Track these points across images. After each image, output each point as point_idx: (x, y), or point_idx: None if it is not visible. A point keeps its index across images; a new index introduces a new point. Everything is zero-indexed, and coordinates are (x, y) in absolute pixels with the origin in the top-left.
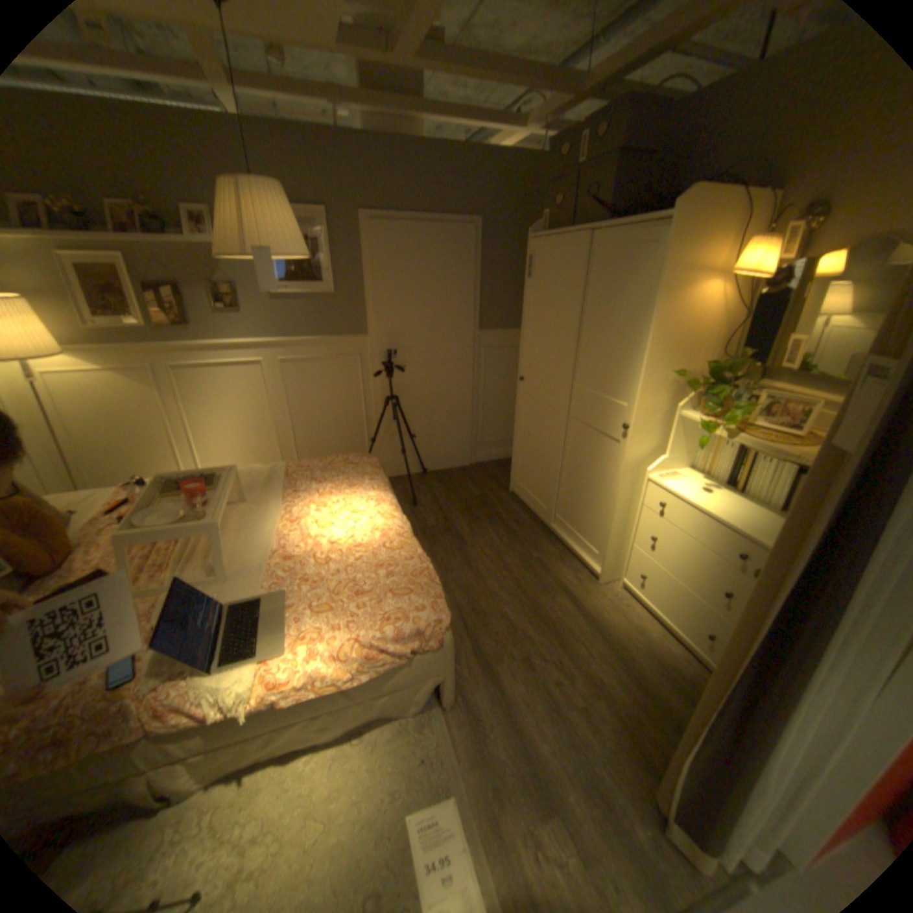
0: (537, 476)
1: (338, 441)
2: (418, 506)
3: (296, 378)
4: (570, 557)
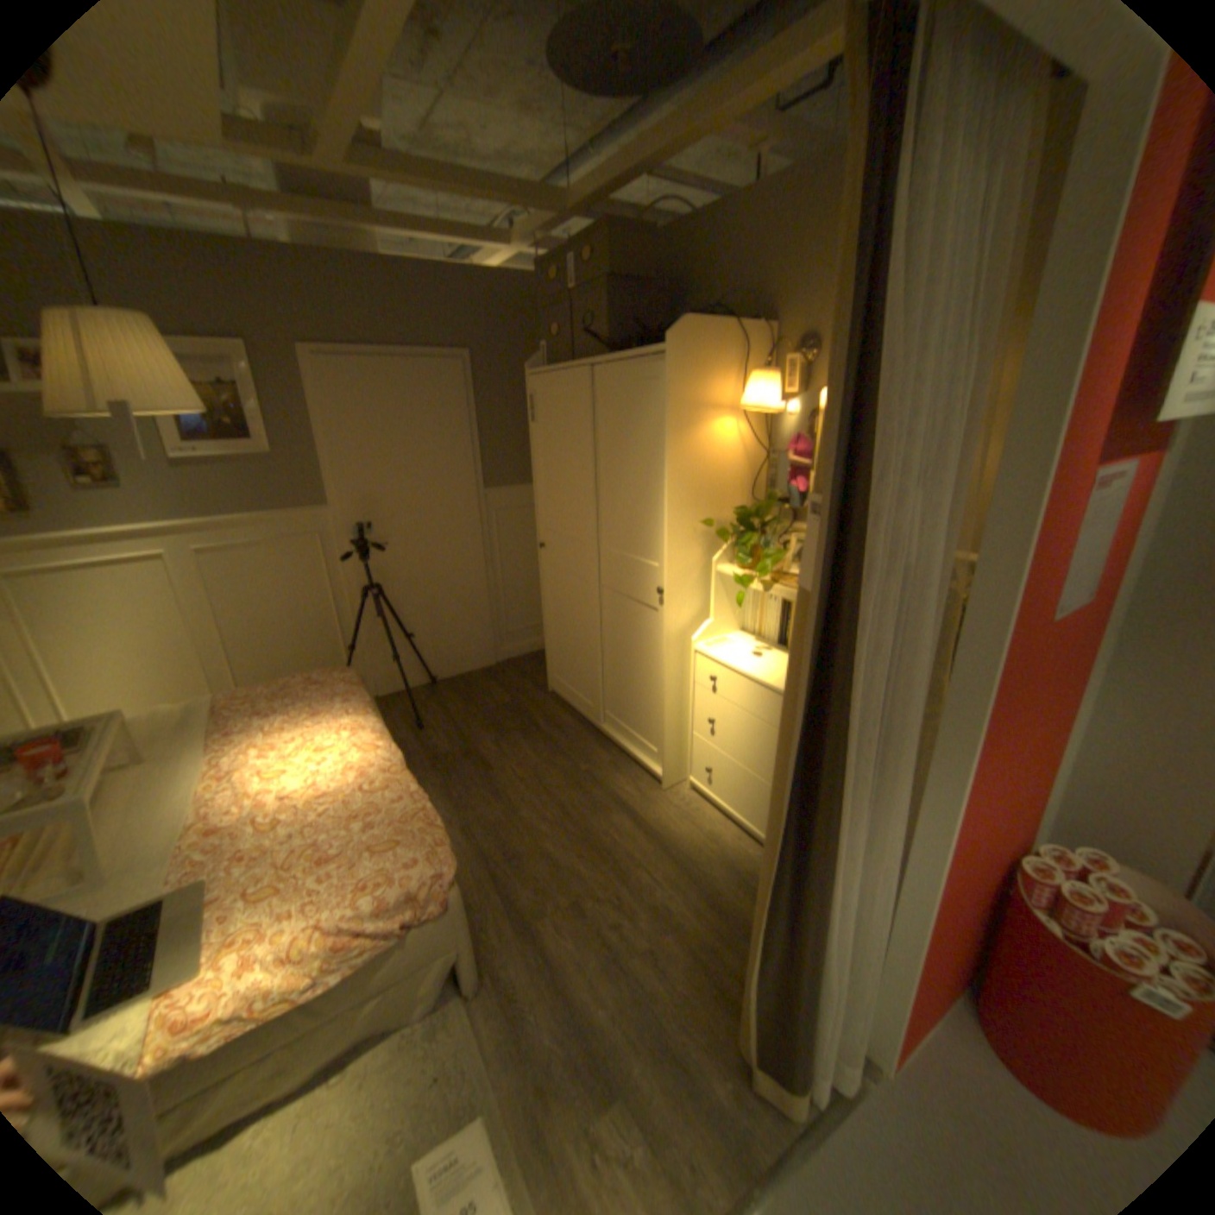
0: (577, 665)
1: (299, 654)
2: (426, 728)
3: (222, 572)
4: (627, 762)
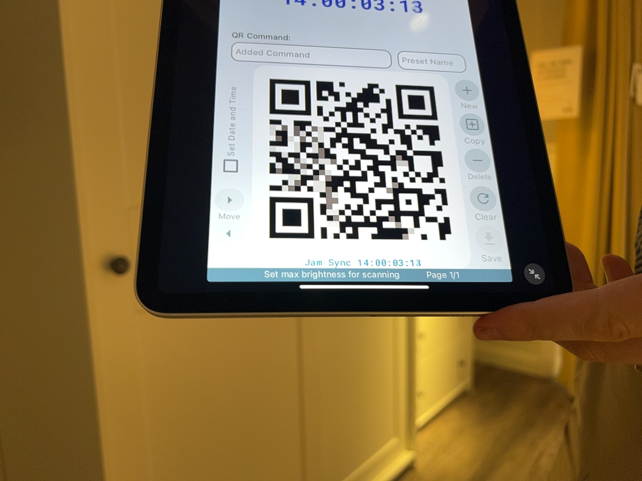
0: None
1: None
2: None
3: None
4: None
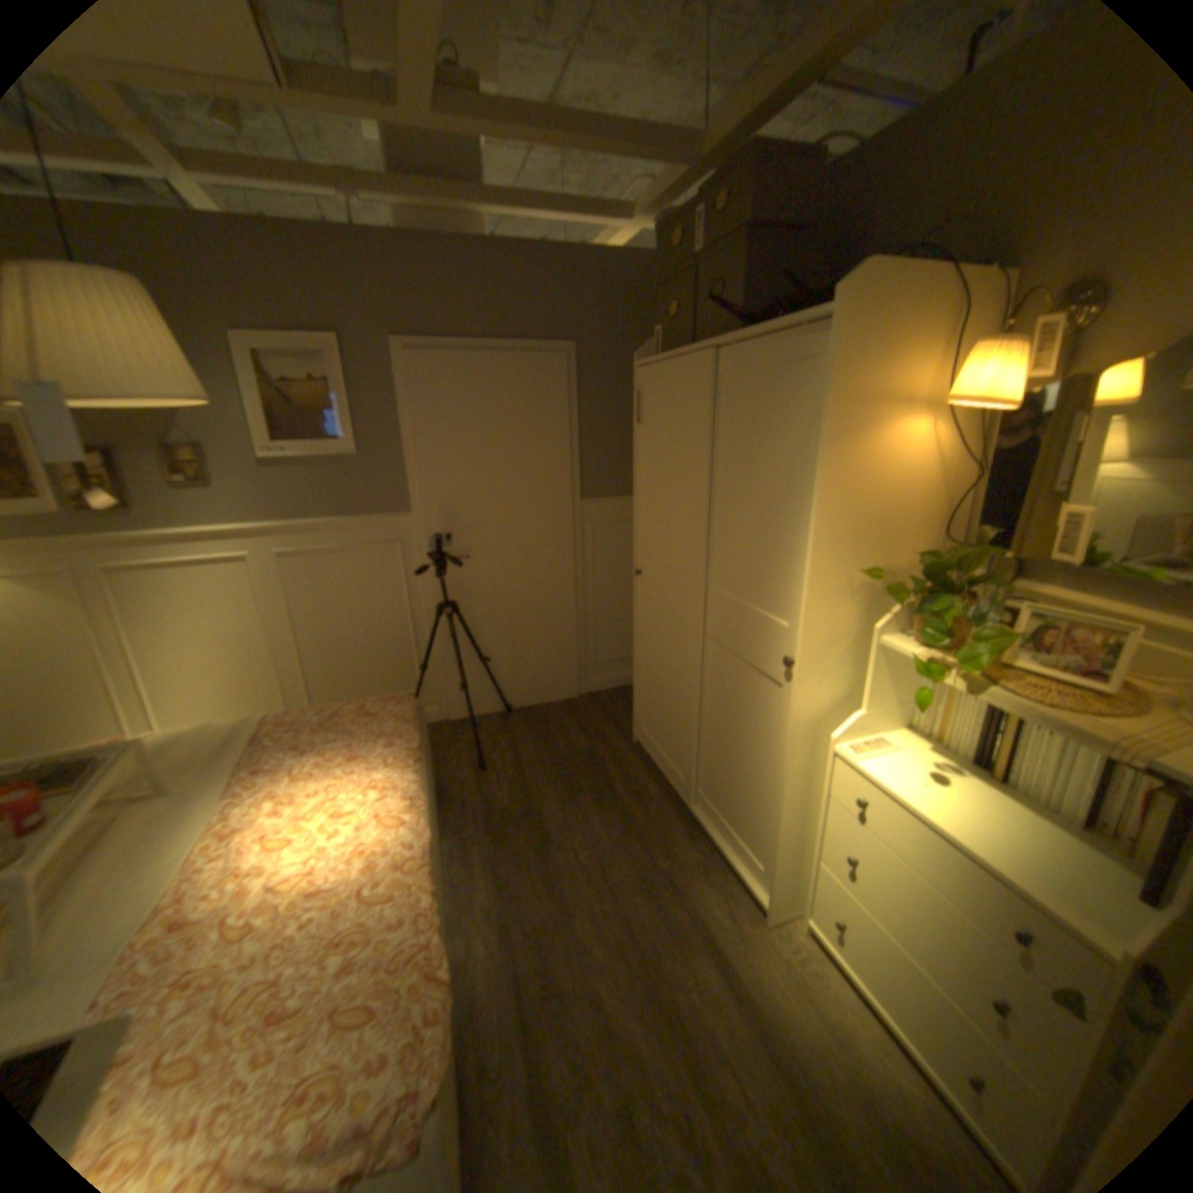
0: (667, 724)
1: (370, 669)
2: (487, 771)
3: (300, 579)
4: (720, 869)
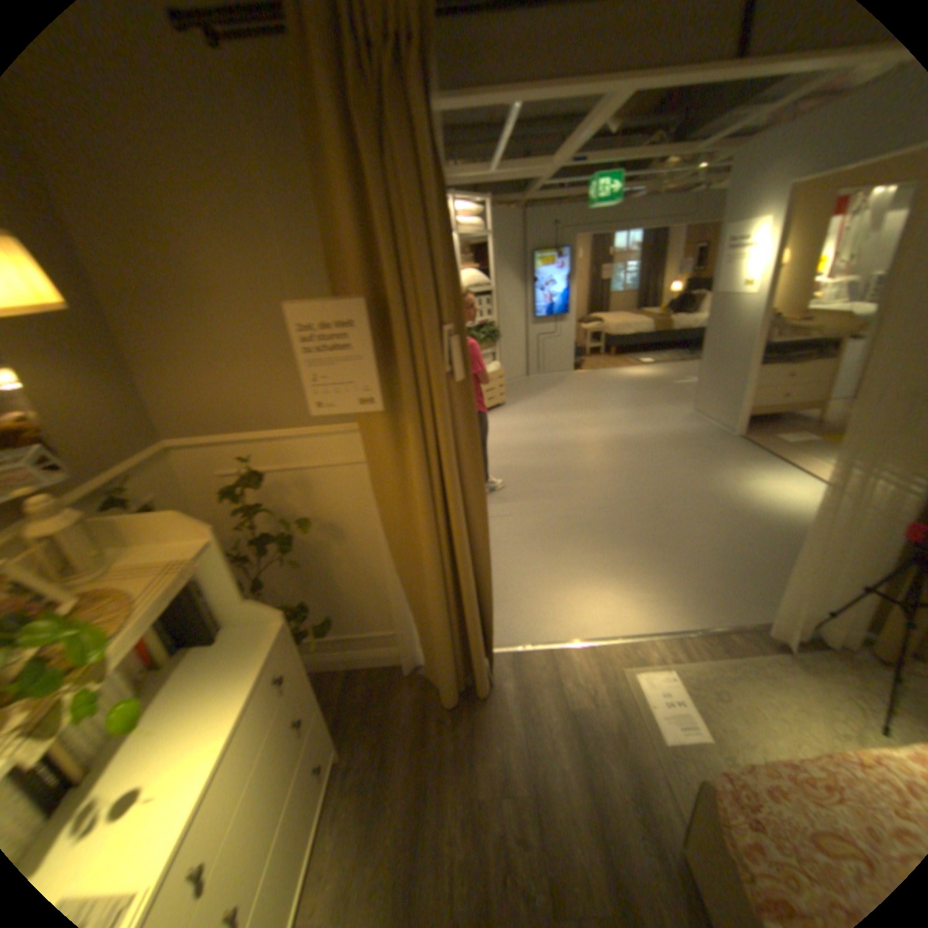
0: None
1: None
2: None
3: None
4: None
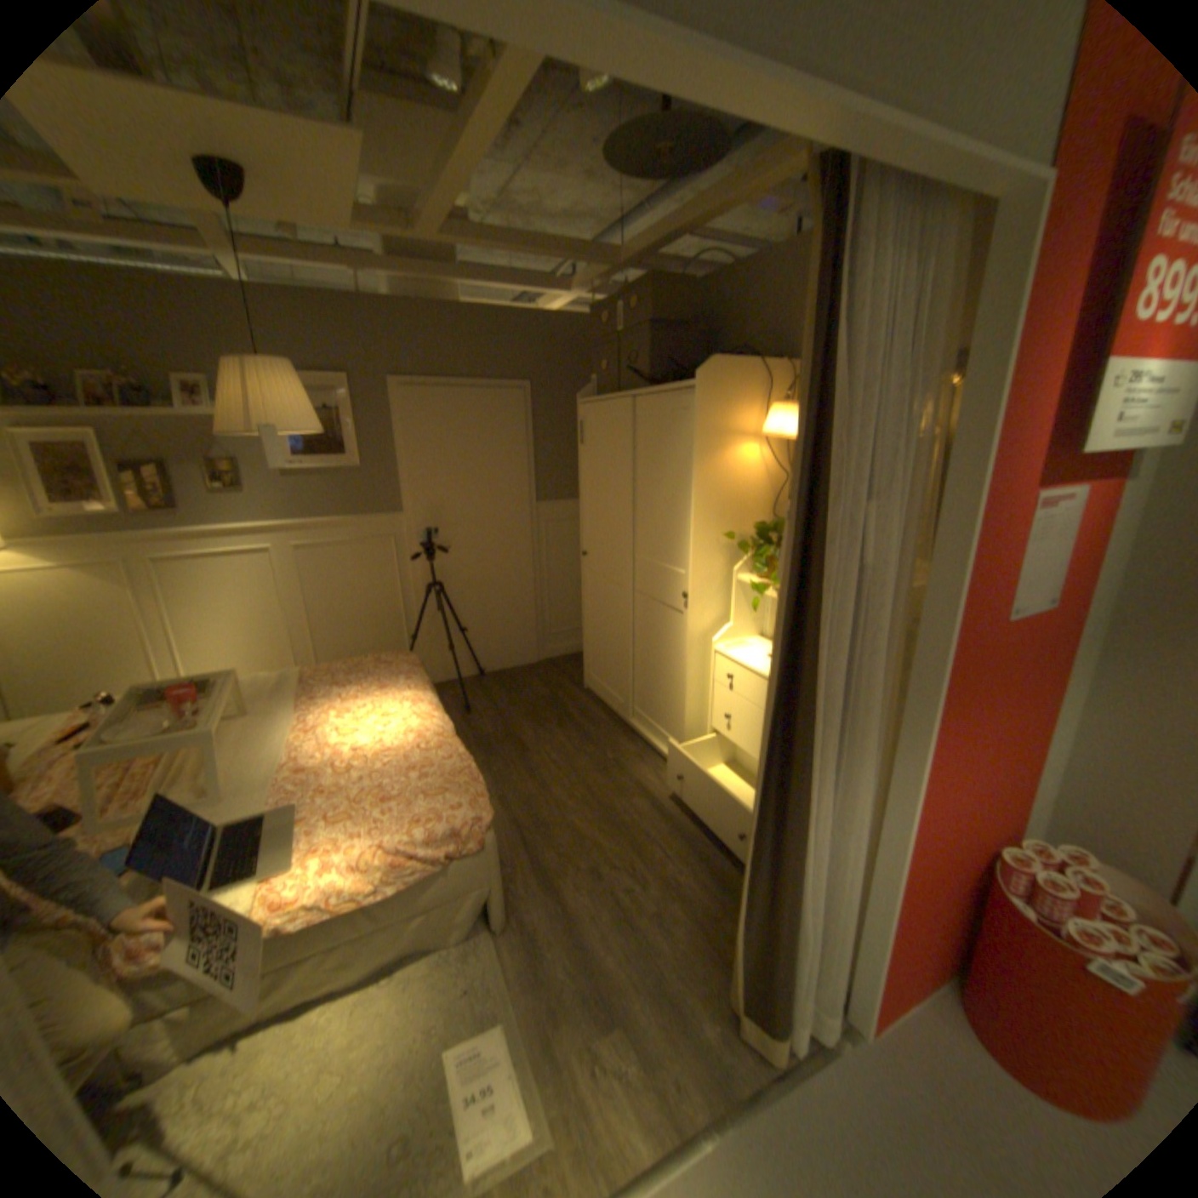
0: (611, 664)
1: (370, 641)
2: (473, 713)
3: (315, 567)
4: (651, 755)
